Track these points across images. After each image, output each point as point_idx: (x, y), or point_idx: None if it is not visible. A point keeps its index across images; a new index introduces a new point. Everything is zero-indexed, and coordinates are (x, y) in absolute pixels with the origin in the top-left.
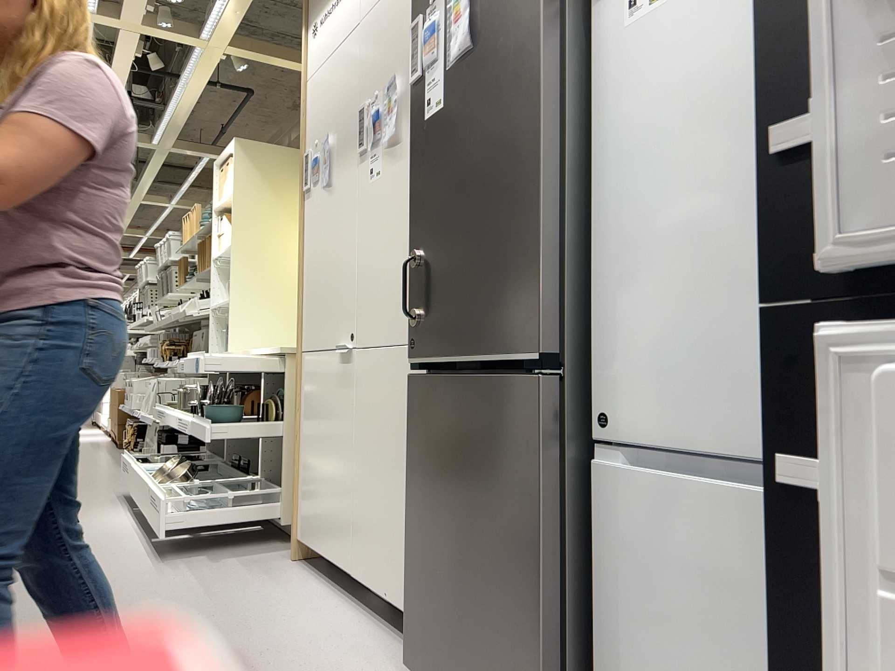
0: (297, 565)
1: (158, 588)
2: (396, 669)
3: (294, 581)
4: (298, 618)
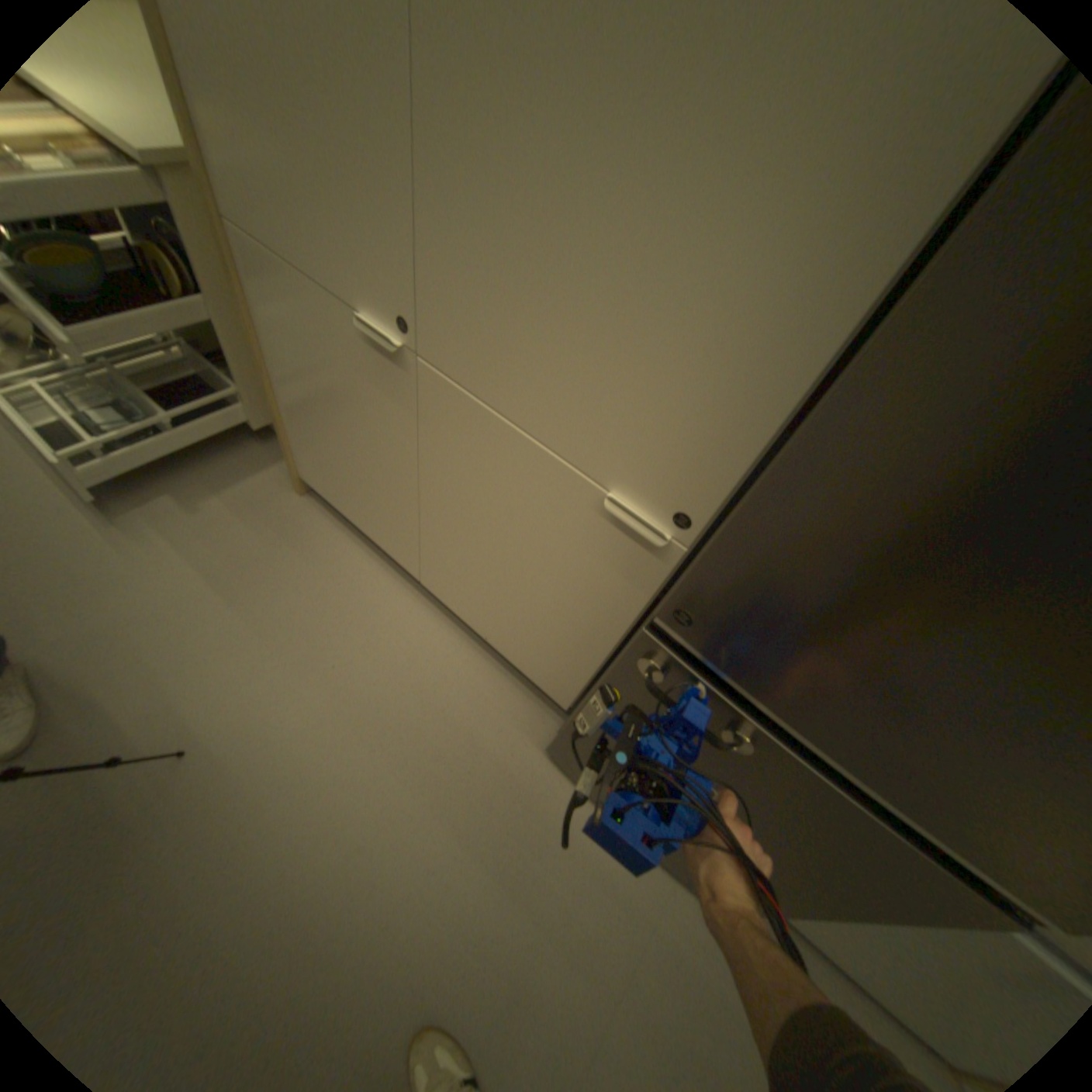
0: (310, 505)
1: (150, 603)
2: (523, 727)
3: (328, 550)
4: (377, 643)
